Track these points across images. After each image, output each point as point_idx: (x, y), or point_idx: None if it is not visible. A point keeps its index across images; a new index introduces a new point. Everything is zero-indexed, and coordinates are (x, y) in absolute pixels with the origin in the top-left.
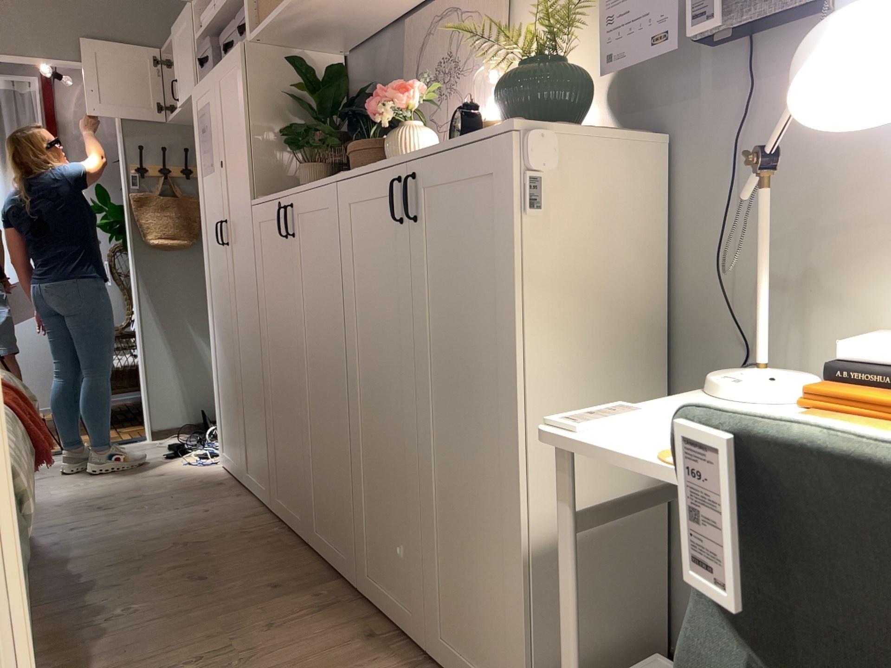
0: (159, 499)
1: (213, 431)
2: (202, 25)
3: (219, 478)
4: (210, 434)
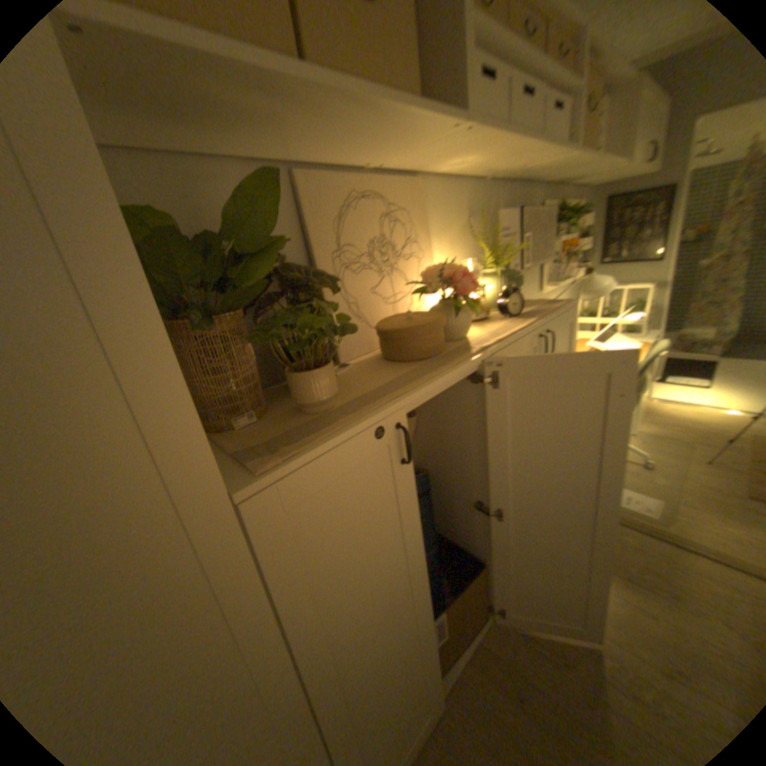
0: None
1: None
2: None
3: None
4: None
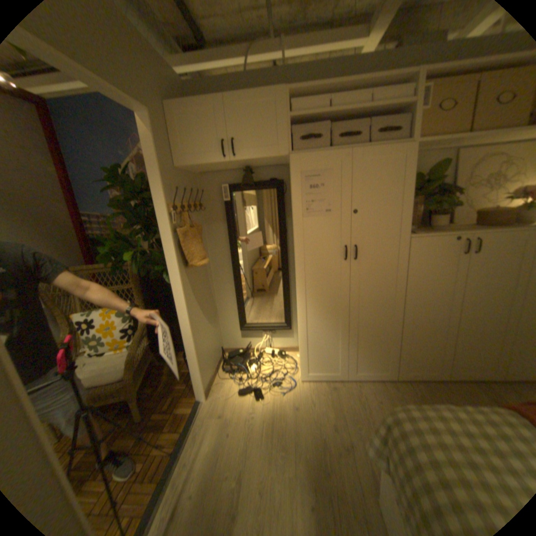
0: (347, 419)
1: (245, 370)
2: (293, 107)
3: (325, 388)
4: (250, 373)
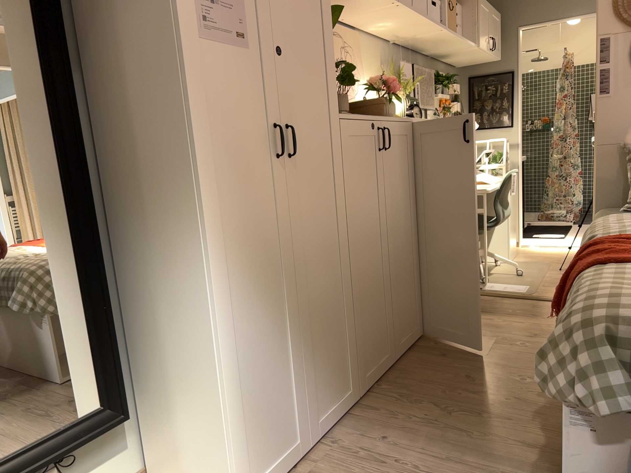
0: None
1: None
2: None
3: None
4: None
